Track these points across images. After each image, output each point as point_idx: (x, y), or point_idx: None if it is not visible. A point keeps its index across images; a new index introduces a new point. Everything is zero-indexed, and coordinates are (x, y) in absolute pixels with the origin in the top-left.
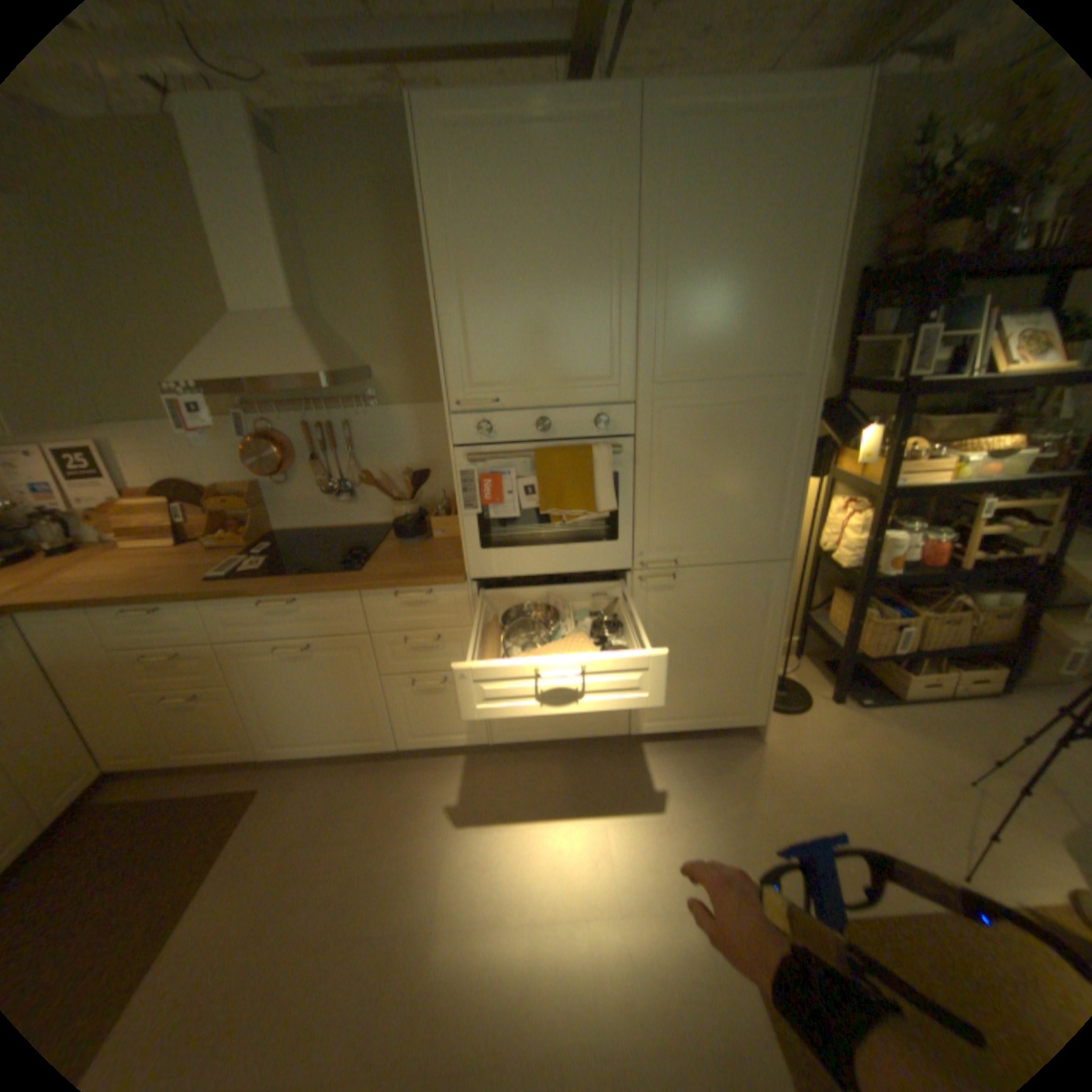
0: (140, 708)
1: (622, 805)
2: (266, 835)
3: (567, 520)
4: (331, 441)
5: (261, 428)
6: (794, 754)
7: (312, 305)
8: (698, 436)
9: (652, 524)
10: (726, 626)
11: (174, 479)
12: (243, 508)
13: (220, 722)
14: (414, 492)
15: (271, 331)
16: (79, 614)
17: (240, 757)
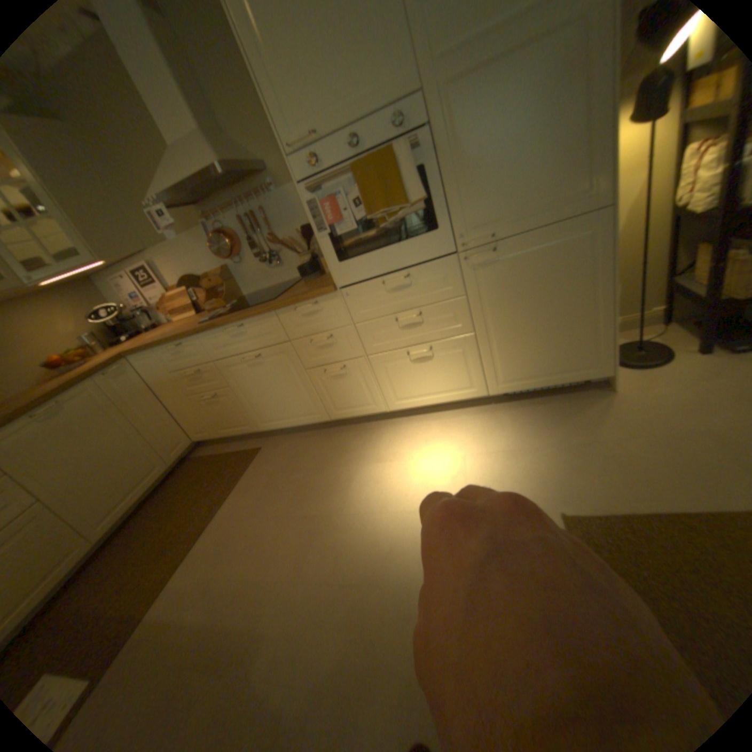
0: (195, 404)
1: (481, 442)
2: (263, 468)
3: (391, 218)
4: (256, 224)
5: (218, 227)
6: (648, 397)
7: (217, 126)
8: (488, 99)
9: (465, 203)
10: (557, 286)
11: (187, 274)
12: (221, 282)
13: (233, 409)
14: (308, 243)
15: (189, 147)
16: (150, 352)
17: (250, 429)
